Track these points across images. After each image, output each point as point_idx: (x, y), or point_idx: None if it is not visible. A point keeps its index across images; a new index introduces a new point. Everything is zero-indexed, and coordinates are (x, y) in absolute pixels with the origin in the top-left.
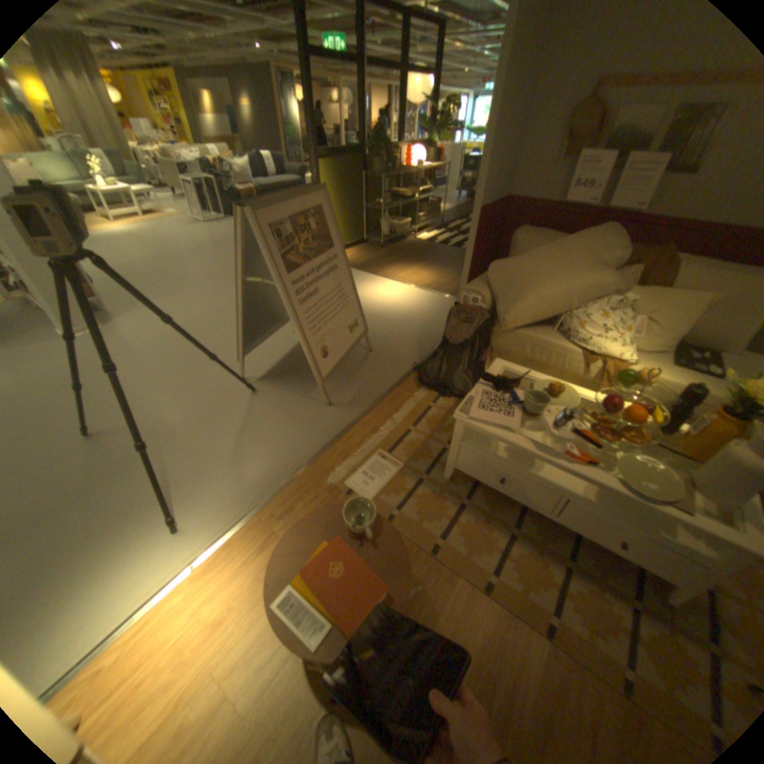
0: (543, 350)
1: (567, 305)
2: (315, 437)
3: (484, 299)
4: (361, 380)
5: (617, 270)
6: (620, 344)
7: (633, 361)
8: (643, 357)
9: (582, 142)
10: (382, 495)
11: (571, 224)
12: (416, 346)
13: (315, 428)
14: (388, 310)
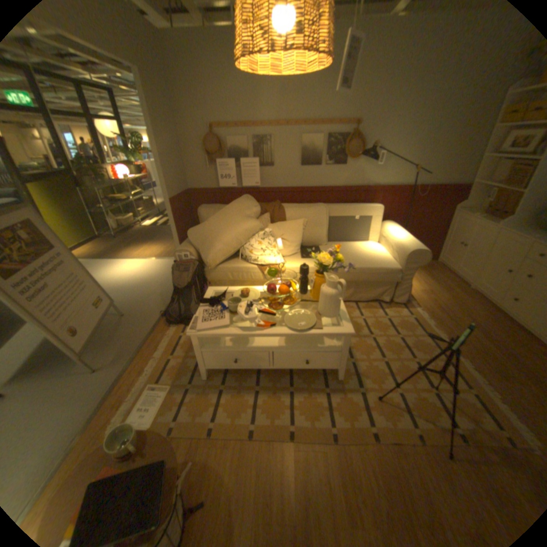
0: (238, 272)
1: (240, 243)
2: (84, 405)
3: (191, 253)
4: (119, 340)
5: (258, 219)
6: (272, 256)
7: (282, 263)
8: (287, 259)
9: (215, 156)
10: (158, 418)
11: (229, 199)
12: (160, 298)
13: (82, 398)
14: (130, 281)
